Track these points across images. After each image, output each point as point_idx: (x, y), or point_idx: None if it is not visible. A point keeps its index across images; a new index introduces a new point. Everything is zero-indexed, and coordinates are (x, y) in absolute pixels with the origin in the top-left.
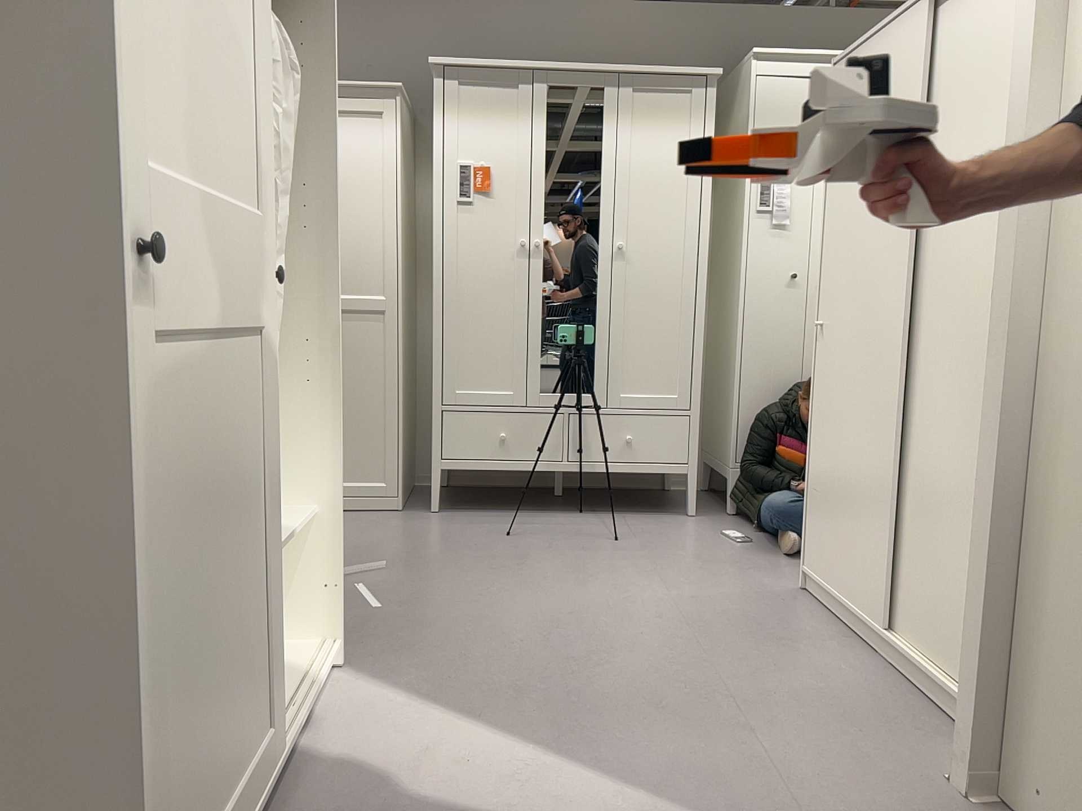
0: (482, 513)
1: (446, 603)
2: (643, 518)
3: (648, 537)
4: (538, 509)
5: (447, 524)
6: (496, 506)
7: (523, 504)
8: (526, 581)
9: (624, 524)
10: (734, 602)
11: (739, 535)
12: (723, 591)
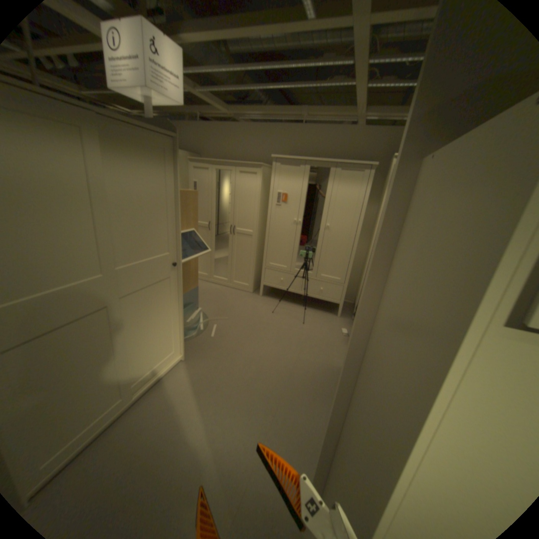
0: (274, 299)
1: (232, 339)
2: (321, 314)
3: (315, 324)
4: (292, 301)
5: (260, 302)
6: (280, 297)
7: (289, 297)
8: (261, 336)
9: (312, 315)
10: (316, 366)
11: (346, 331)
12: (317, 359)
